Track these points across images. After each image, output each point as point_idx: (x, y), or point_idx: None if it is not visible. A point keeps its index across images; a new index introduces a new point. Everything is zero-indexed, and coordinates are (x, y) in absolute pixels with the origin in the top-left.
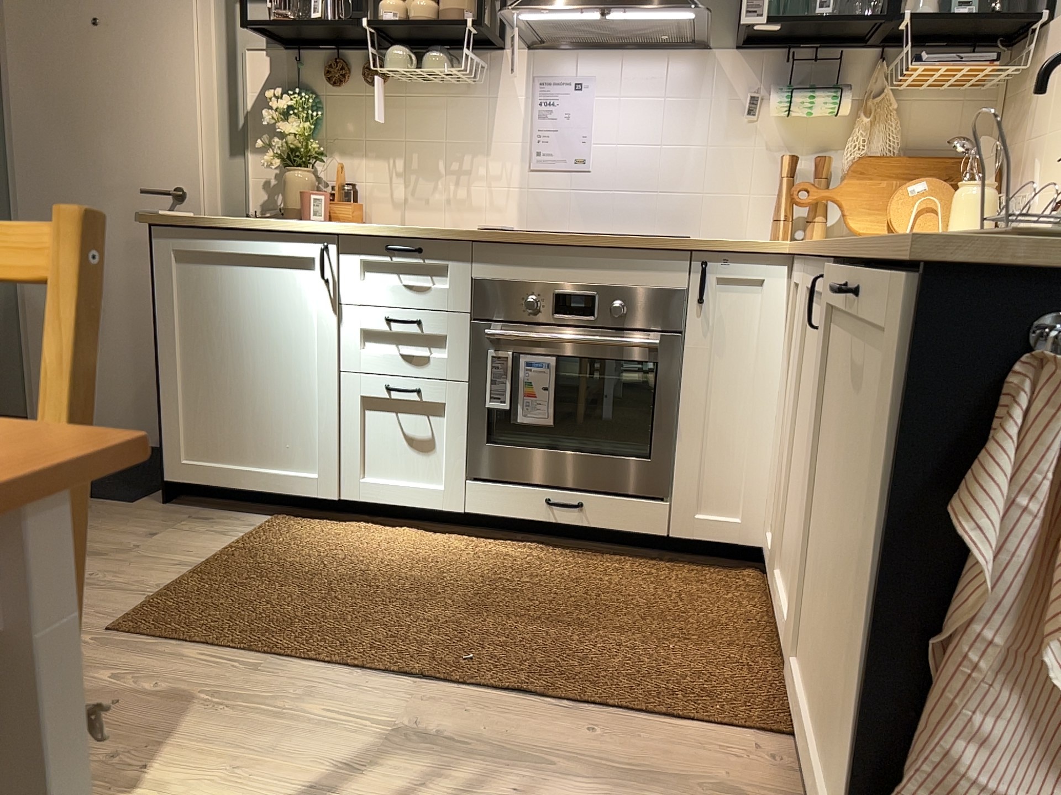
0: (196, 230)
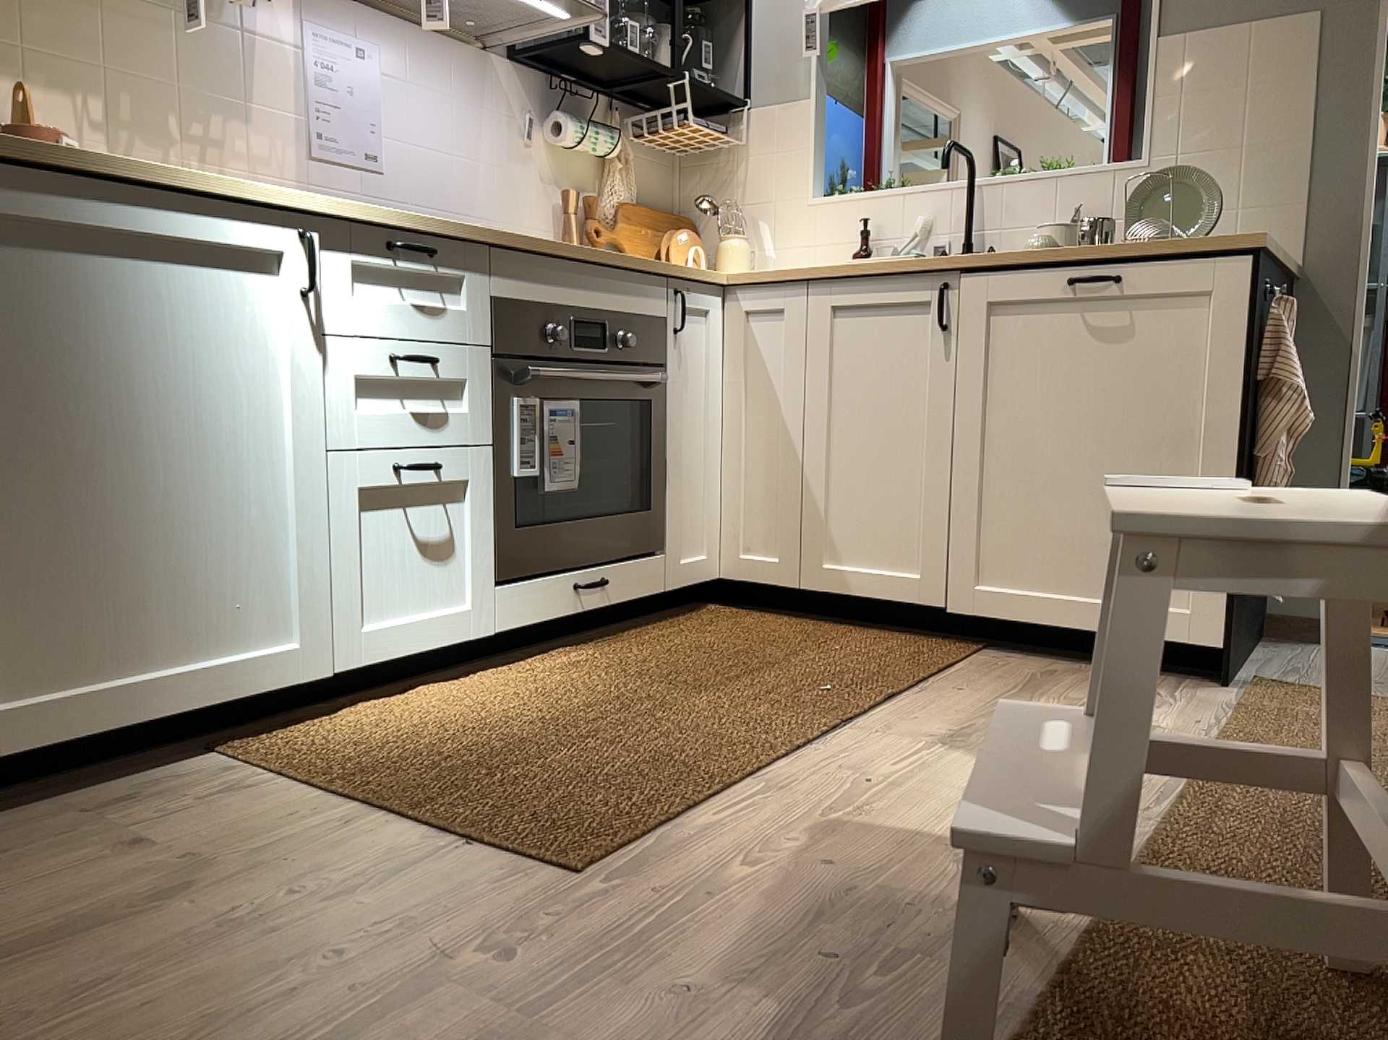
0: (34, 172)
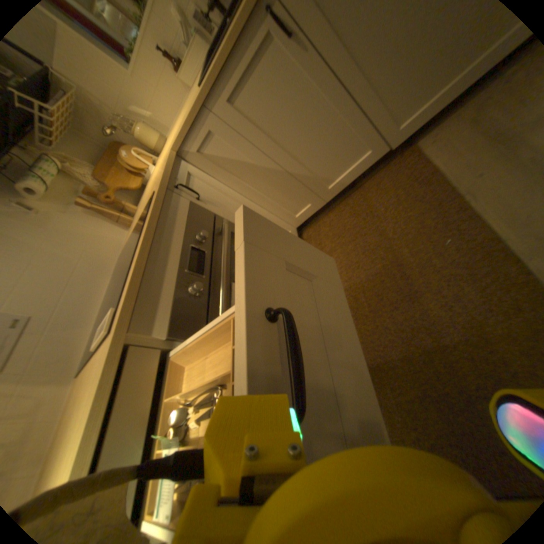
0: None
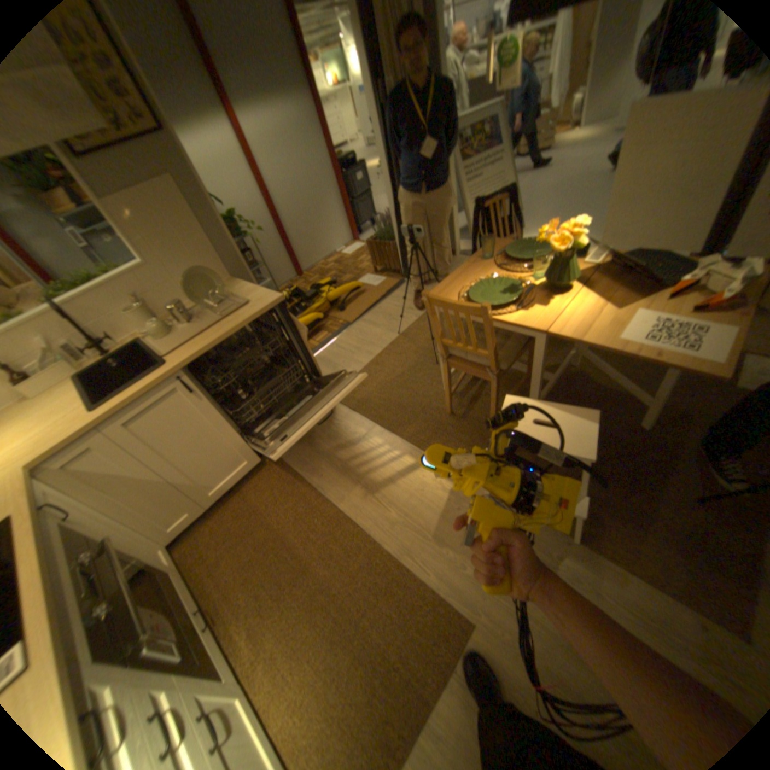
0: None
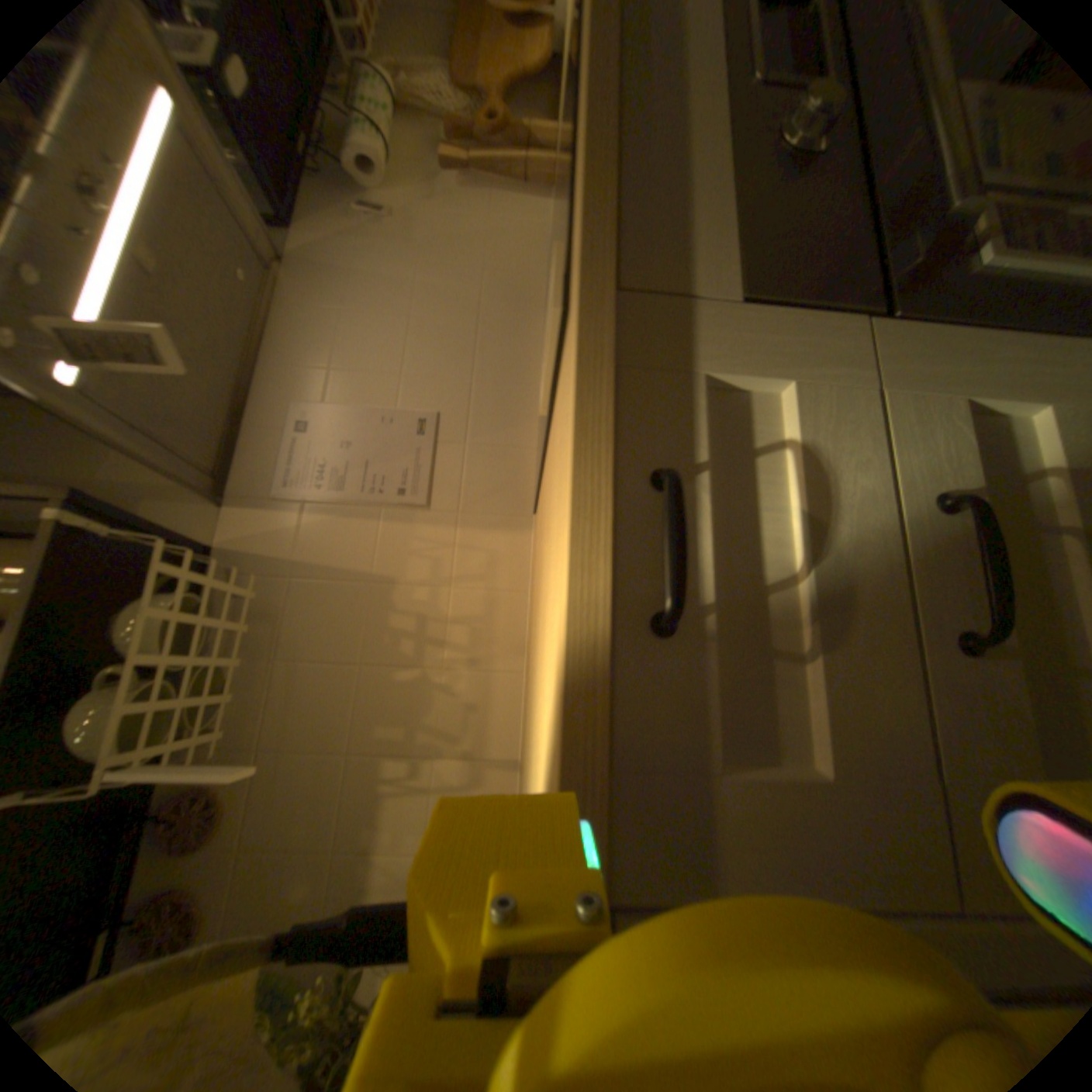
0: None
